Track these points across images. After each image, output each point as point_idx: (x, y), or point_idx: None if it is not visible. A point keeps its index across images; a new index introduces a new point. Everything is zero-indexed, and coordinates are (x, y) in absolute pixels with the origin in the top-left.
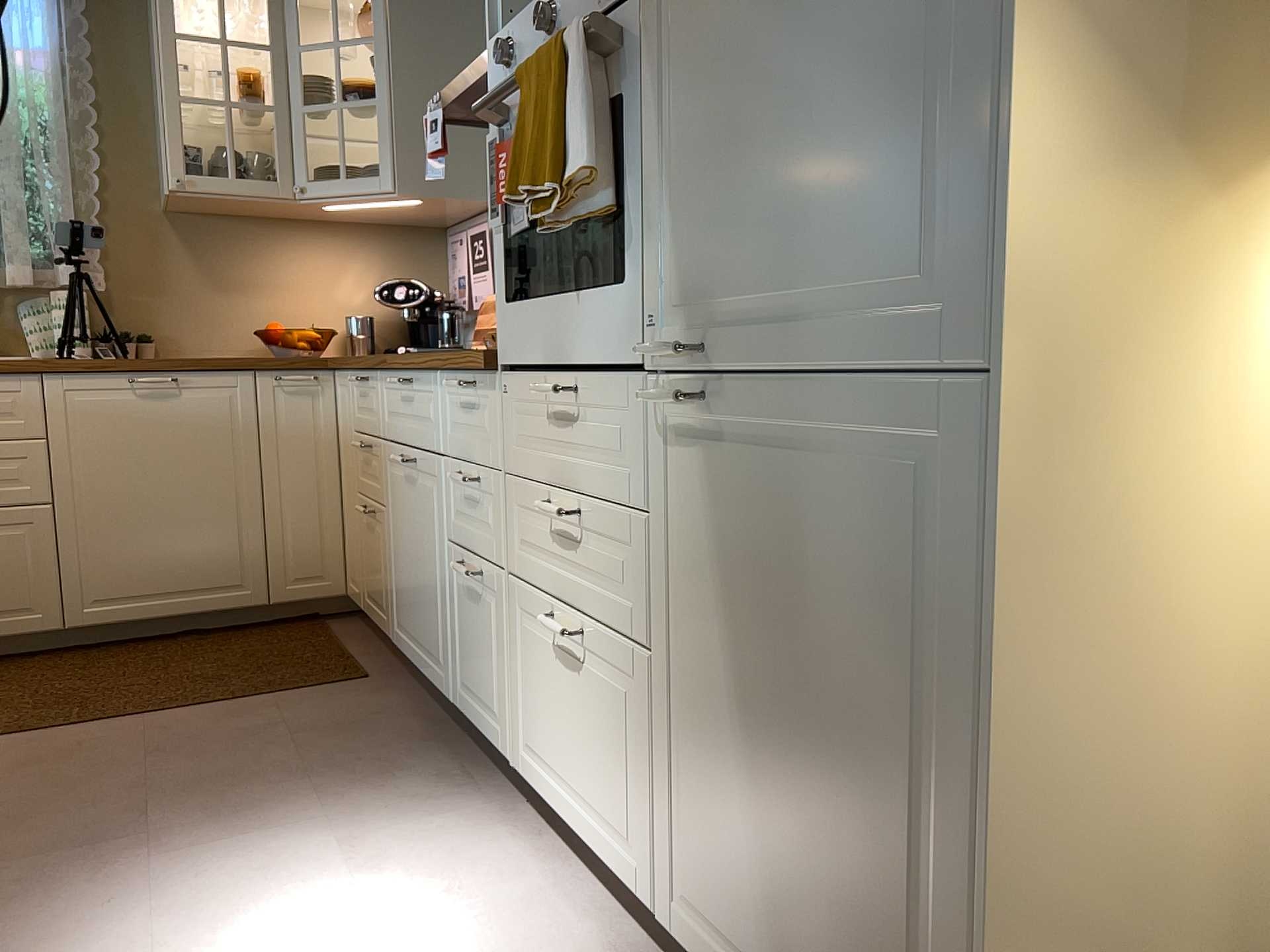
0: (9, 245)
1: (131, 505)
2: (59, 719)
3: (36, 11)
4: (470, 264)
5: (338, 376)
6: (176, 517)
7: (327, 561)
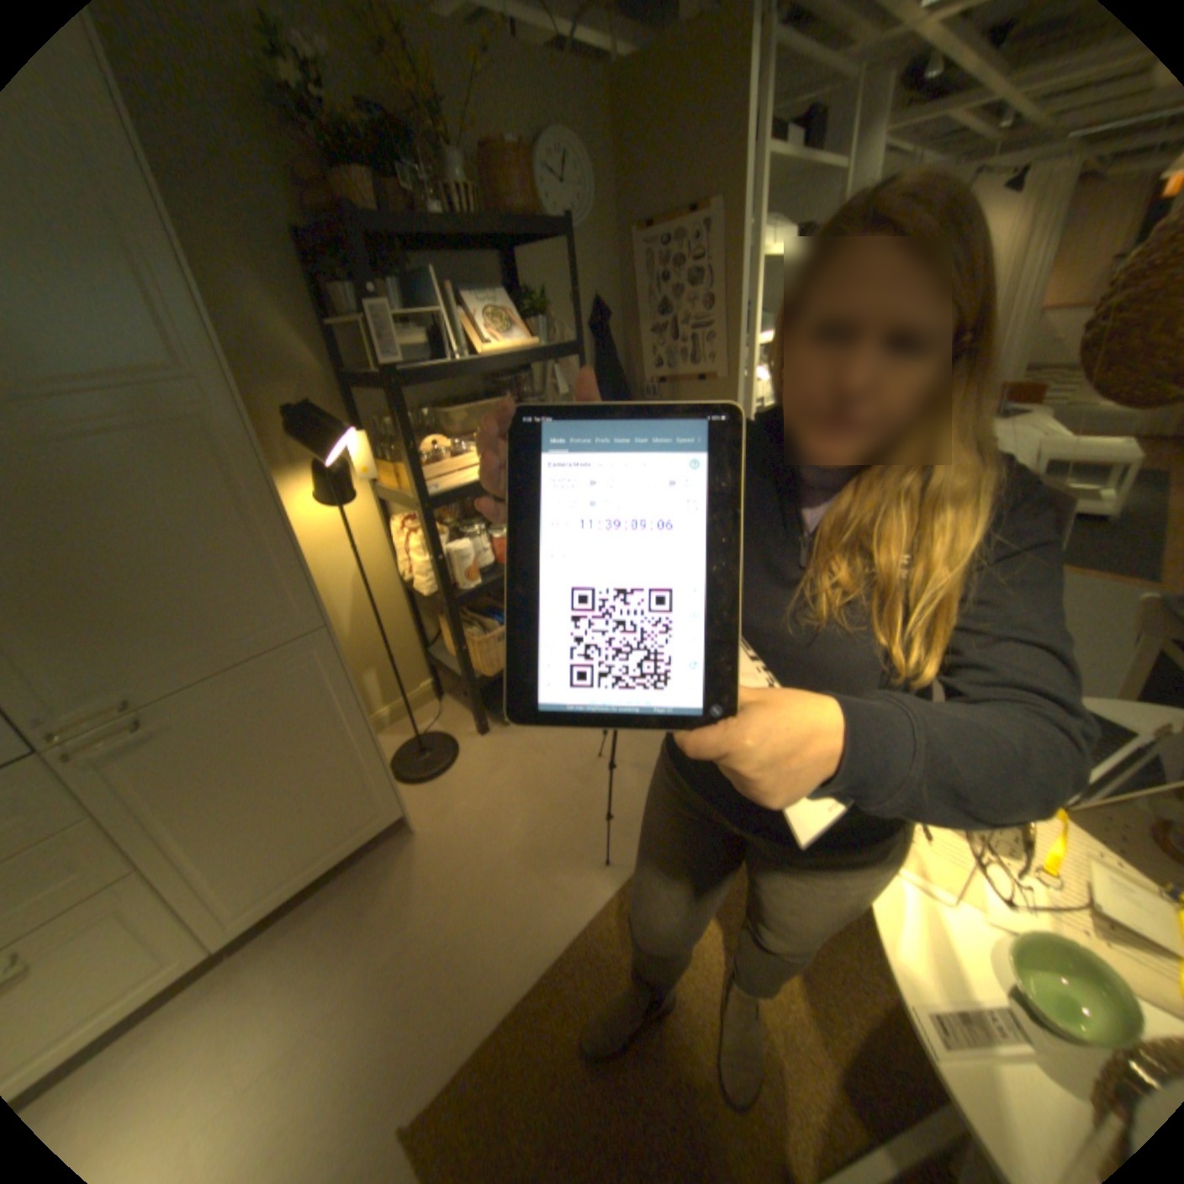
0: None
1: None
2: None
3: None
4: None
5: None
6: None
7: None
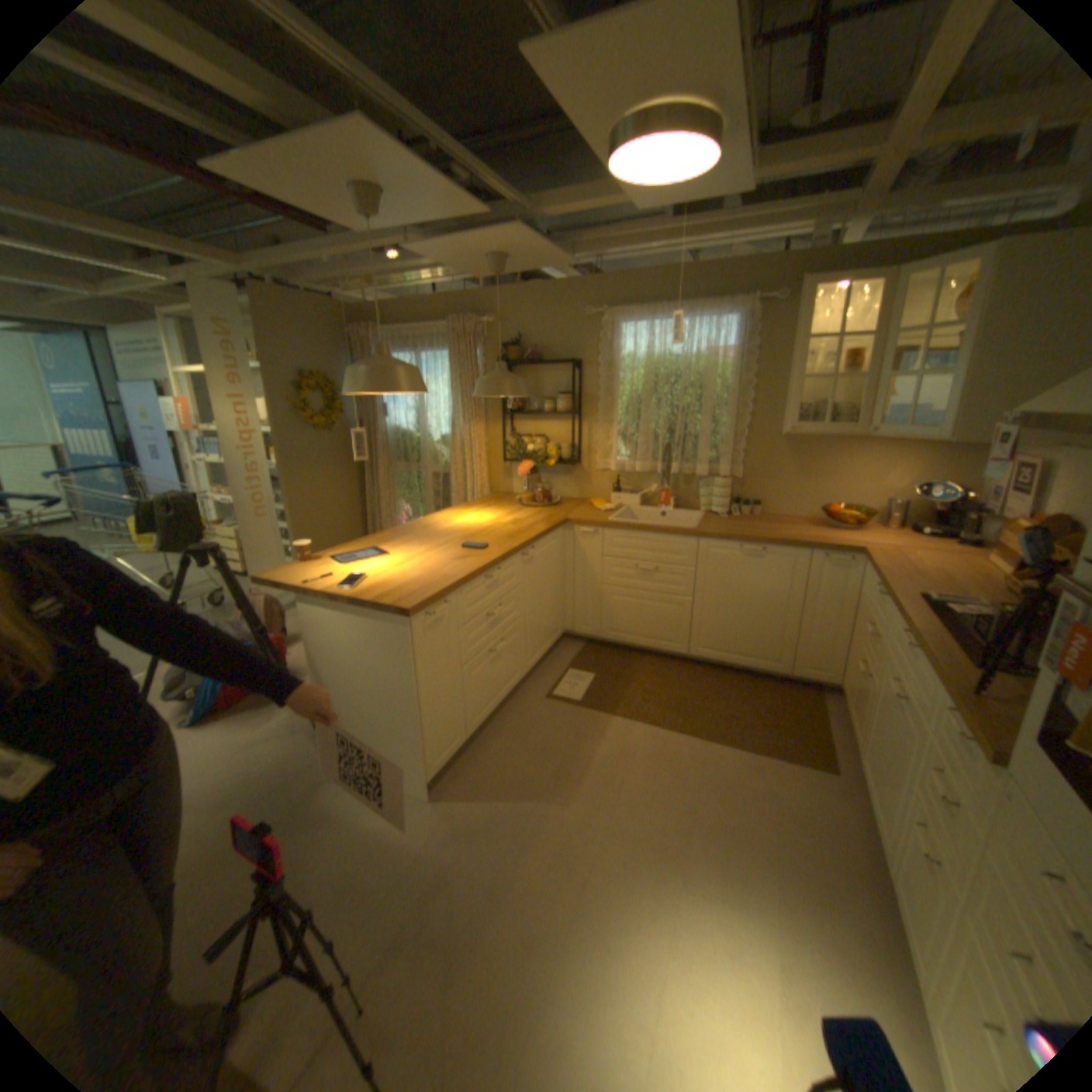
0: (699, 456)
1: (729, 608)
2: (673, 723)
3: (733, 325)
4: (1013, 484)
5: (870, 564)
6: (750, 619)
7: (834, 665)
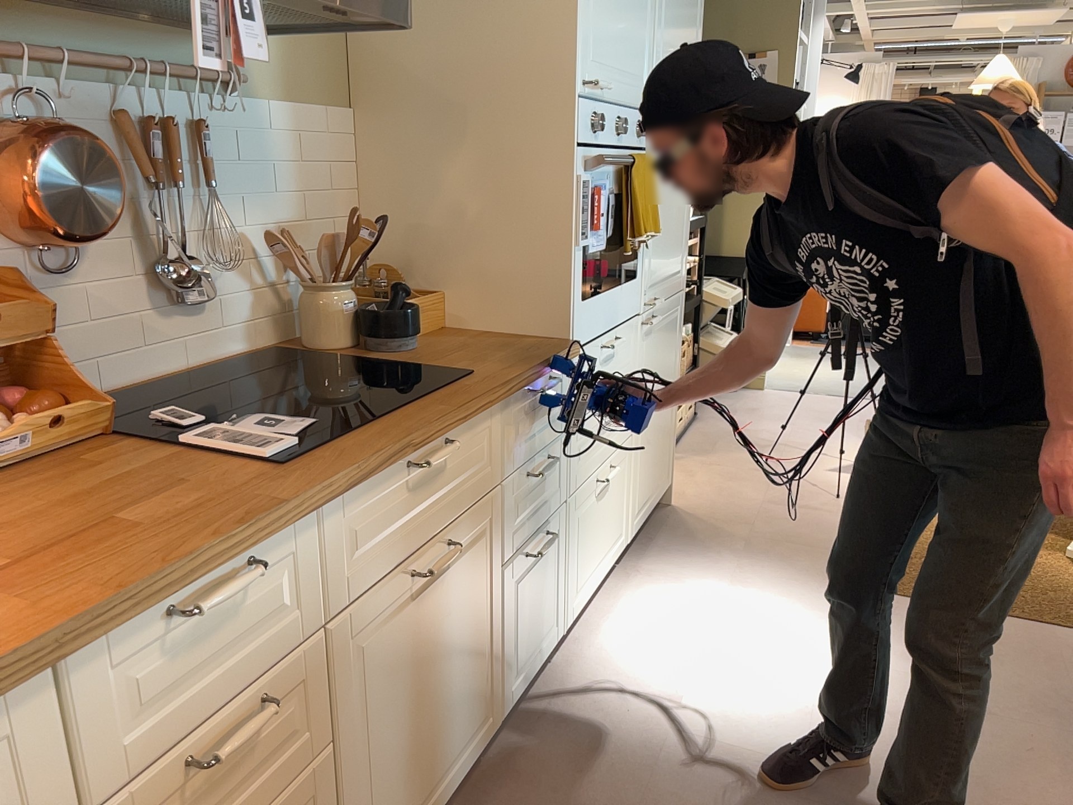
0: None
1: None
2: None
3: None
4: None
5: None
6: None
7: None
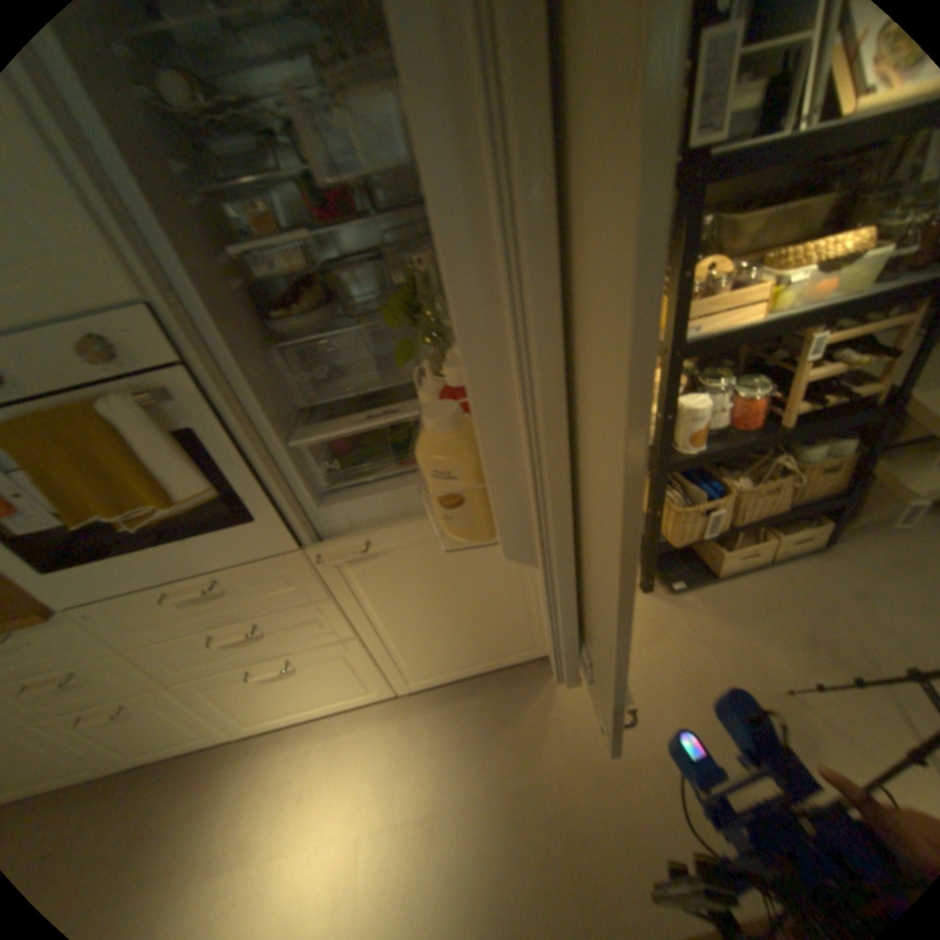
0: None
1: None
2: None
3: None
4: None
5: None
6: None
7: None
